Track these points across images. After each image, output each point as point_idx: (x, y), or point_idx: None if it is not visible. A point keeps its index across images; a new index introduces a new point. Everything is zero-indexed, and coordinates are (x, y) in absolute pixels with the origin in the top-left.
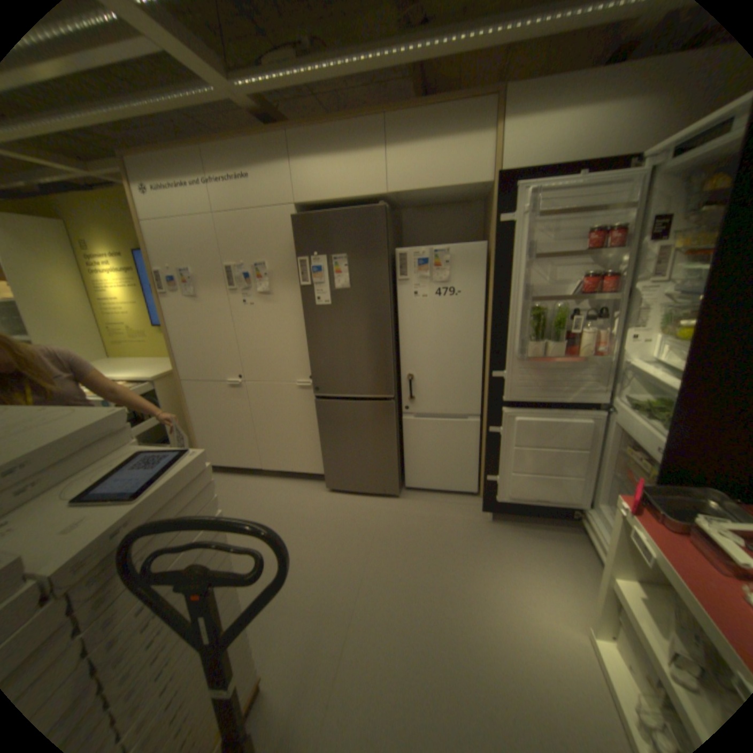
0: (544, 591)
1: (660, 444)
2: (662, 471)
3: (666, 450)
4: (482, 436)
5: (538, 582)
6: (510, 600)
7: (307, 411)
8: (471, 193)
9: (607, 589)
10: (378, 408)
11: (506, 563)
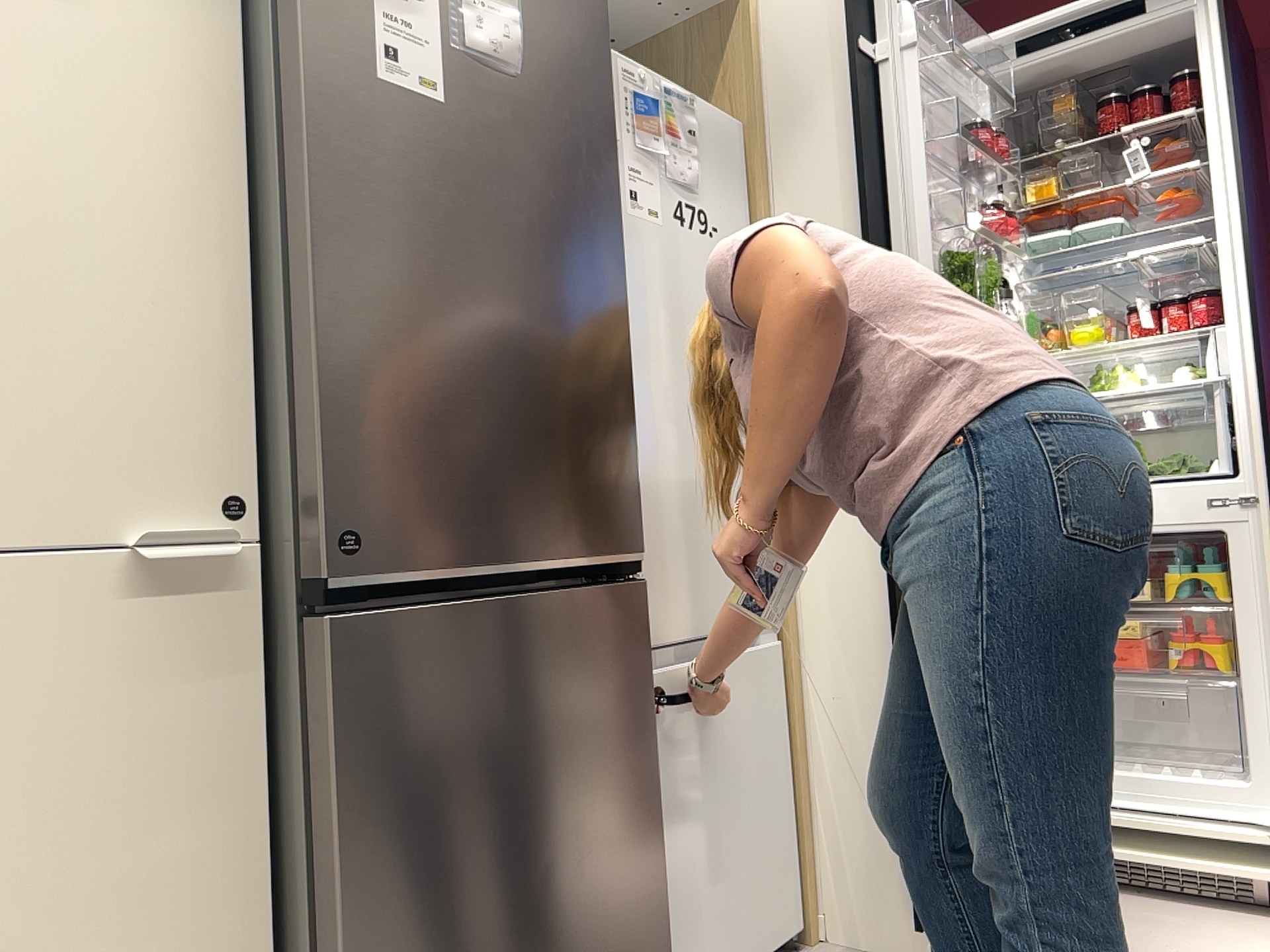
0: None
1: (1204, 492)
2: None
3: None
4: (785, 702)
5: None
6: None
7: (170, 766)
8: (625, 18)
9: None
10: (604, 620)
11: None
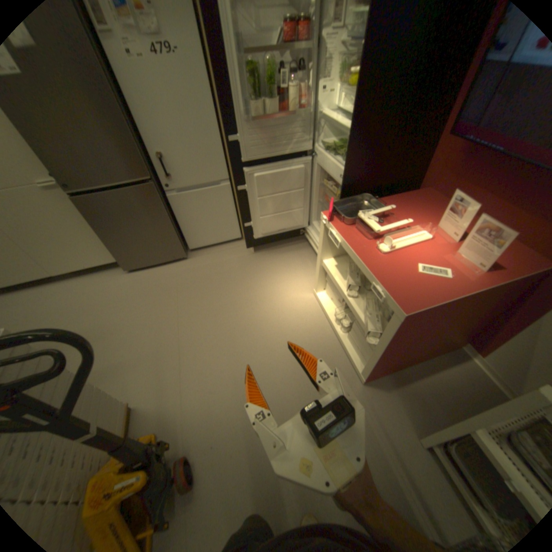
0: (289, 280)
1: (340, 172)
2: (341, 190)
3: (343, 175)
4: (234, 195)
5: (285, 277)
6: (272, 292)
7: (67, 212)
8: None
9: (319, 267)
10: (140, 192)
11: (266, 274)
